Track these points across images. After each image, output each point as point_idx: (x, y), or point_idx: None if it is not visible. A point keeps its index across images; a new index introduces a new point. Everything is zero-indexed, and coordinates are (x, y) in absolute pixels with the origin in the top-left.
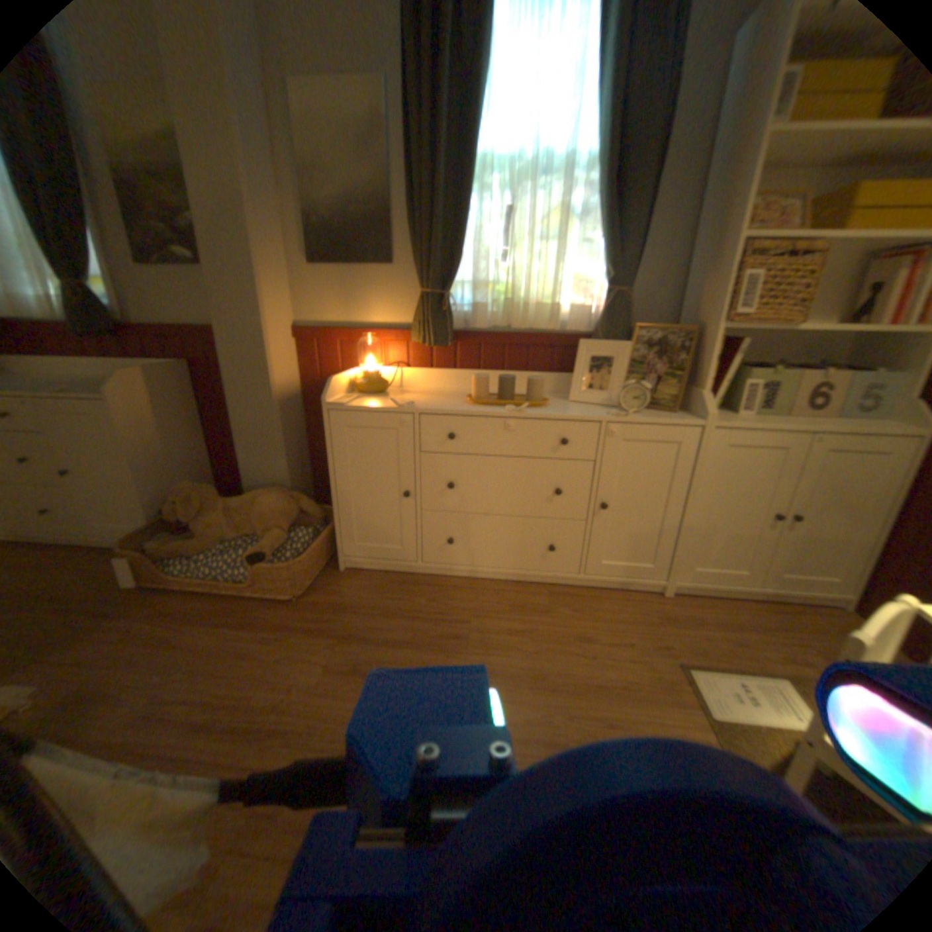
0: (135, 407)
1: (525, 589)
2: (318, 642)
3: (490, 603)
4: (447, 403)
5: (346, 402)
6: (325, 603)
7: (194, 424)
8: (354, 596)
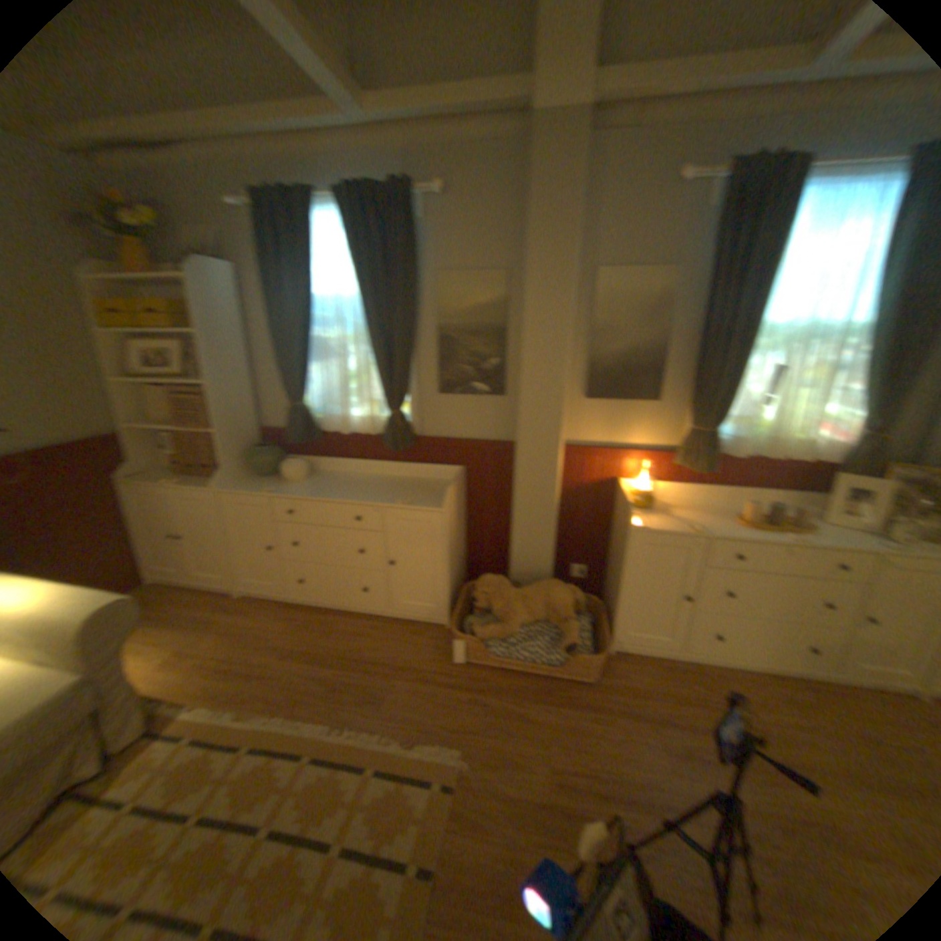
0: (449, 514)
1: (781, 683)
2: (638, 725)
3: (758, 696)
4: (722, 526)
5: (646, 526)
6: (617, 686)
7: (461, 516)
8: (637, 681)
